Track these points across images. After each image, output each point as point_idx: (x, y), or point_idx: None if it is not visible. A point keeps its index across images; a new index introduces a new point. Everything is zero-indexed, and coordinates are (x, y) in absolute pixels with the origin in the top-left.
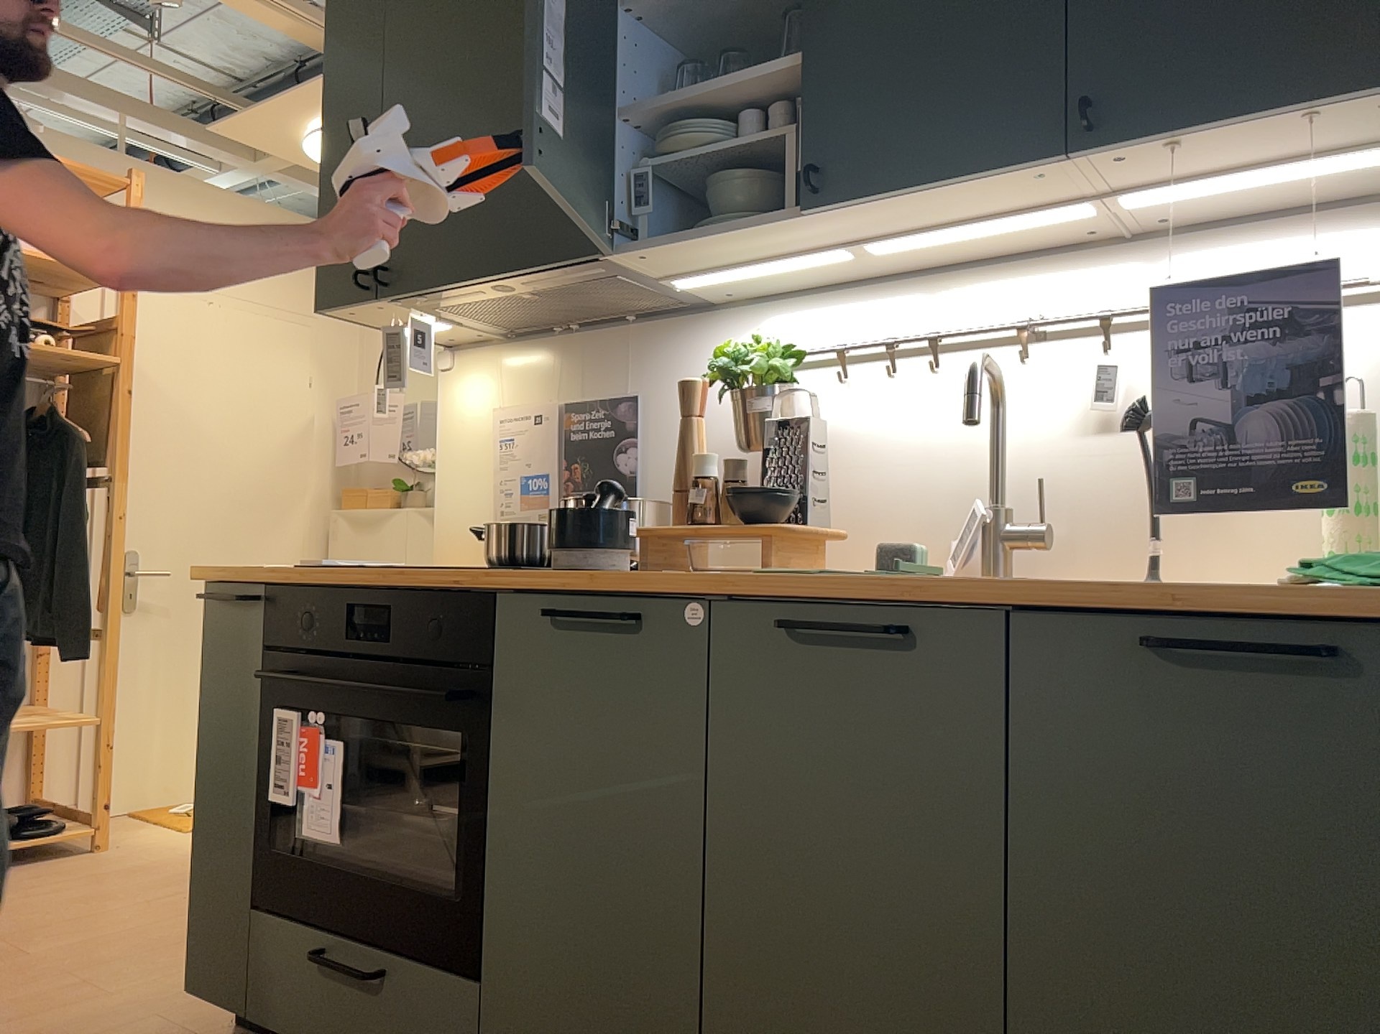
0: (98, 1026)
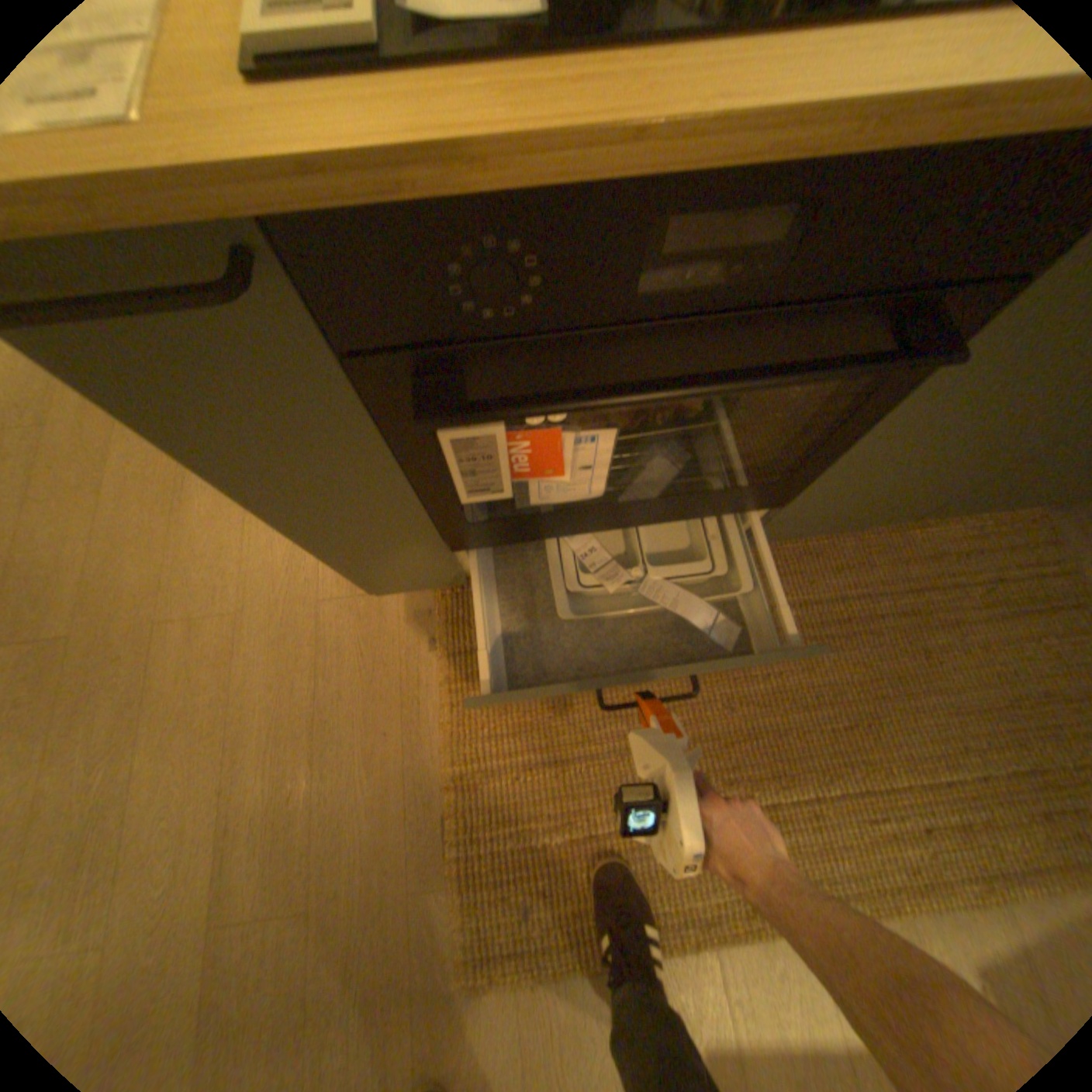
0: (294, 643)
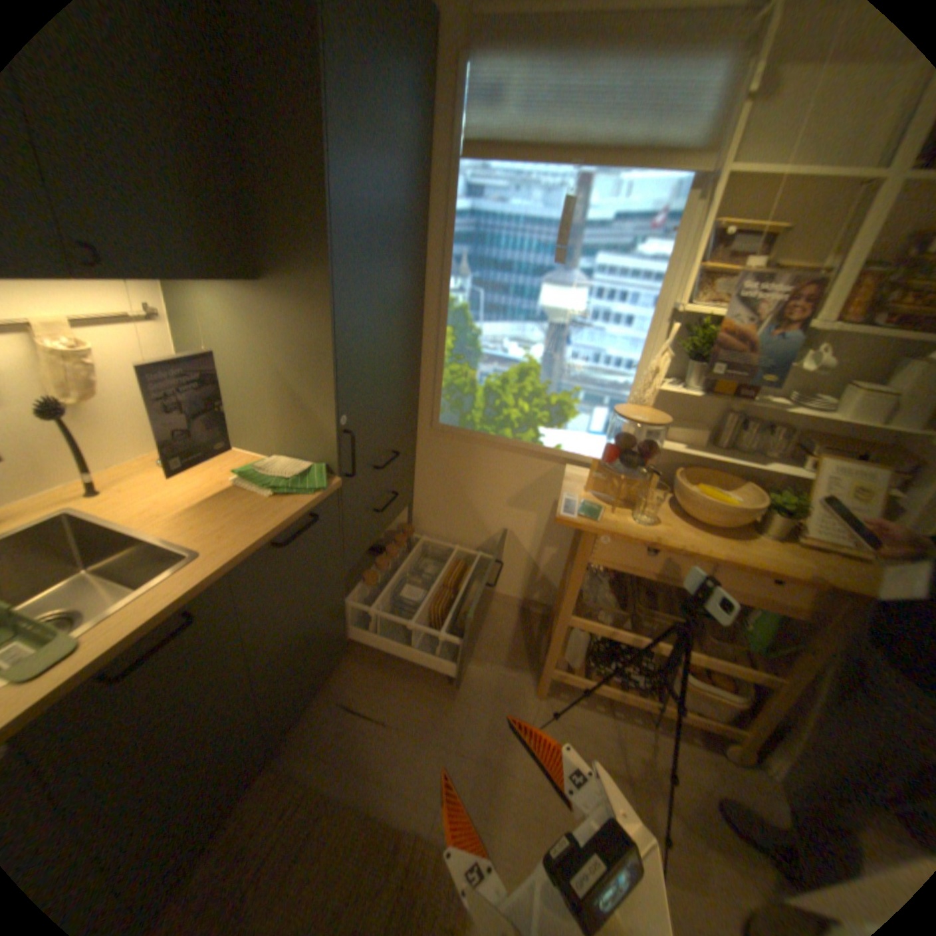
0: None
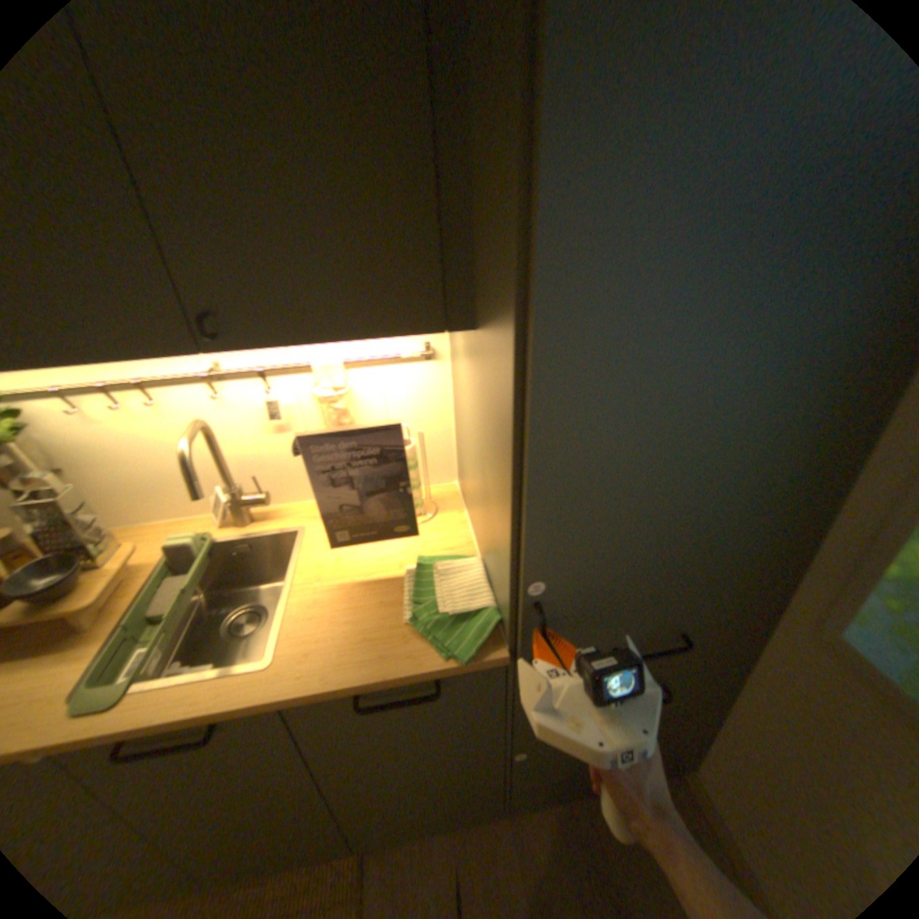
0: None
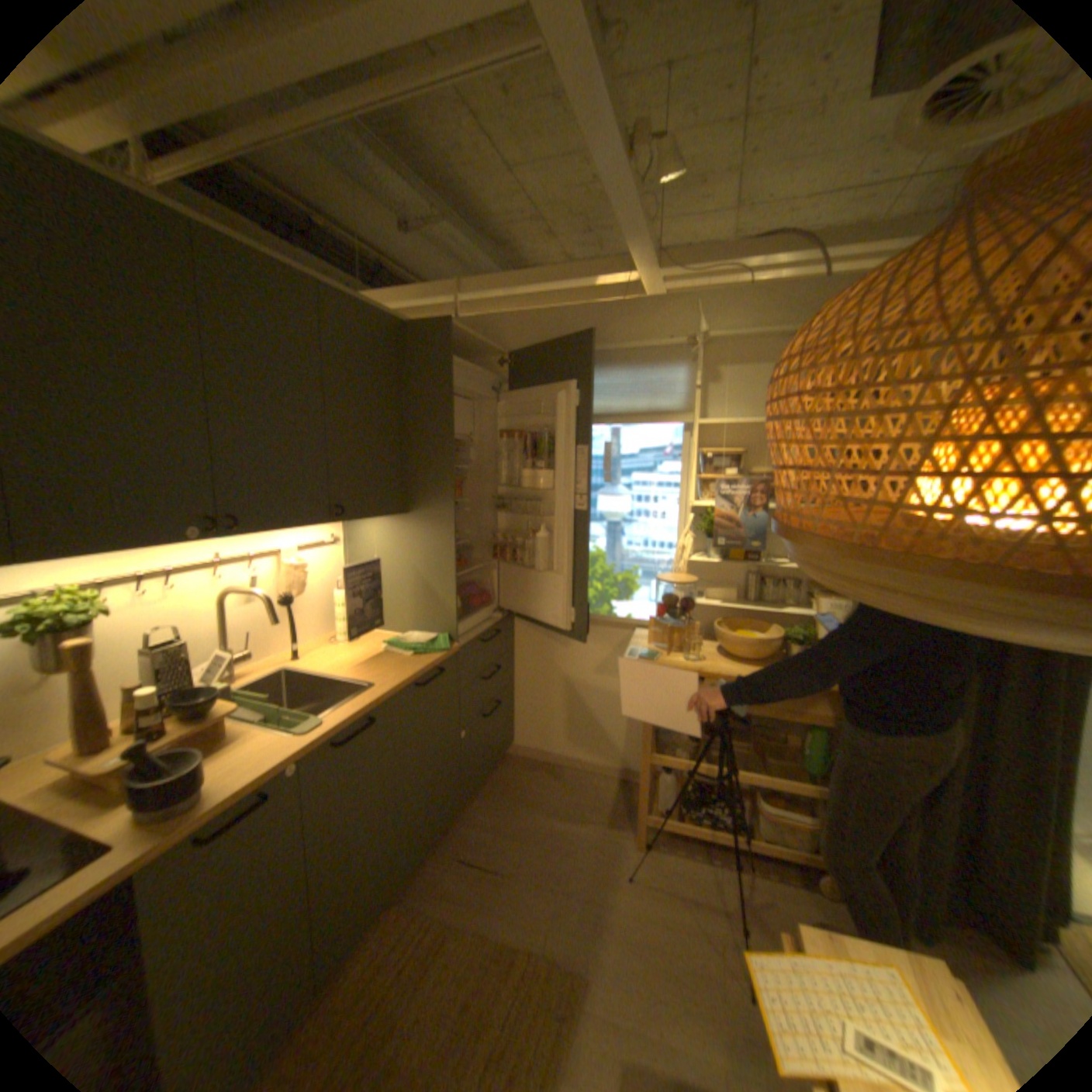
0: None
